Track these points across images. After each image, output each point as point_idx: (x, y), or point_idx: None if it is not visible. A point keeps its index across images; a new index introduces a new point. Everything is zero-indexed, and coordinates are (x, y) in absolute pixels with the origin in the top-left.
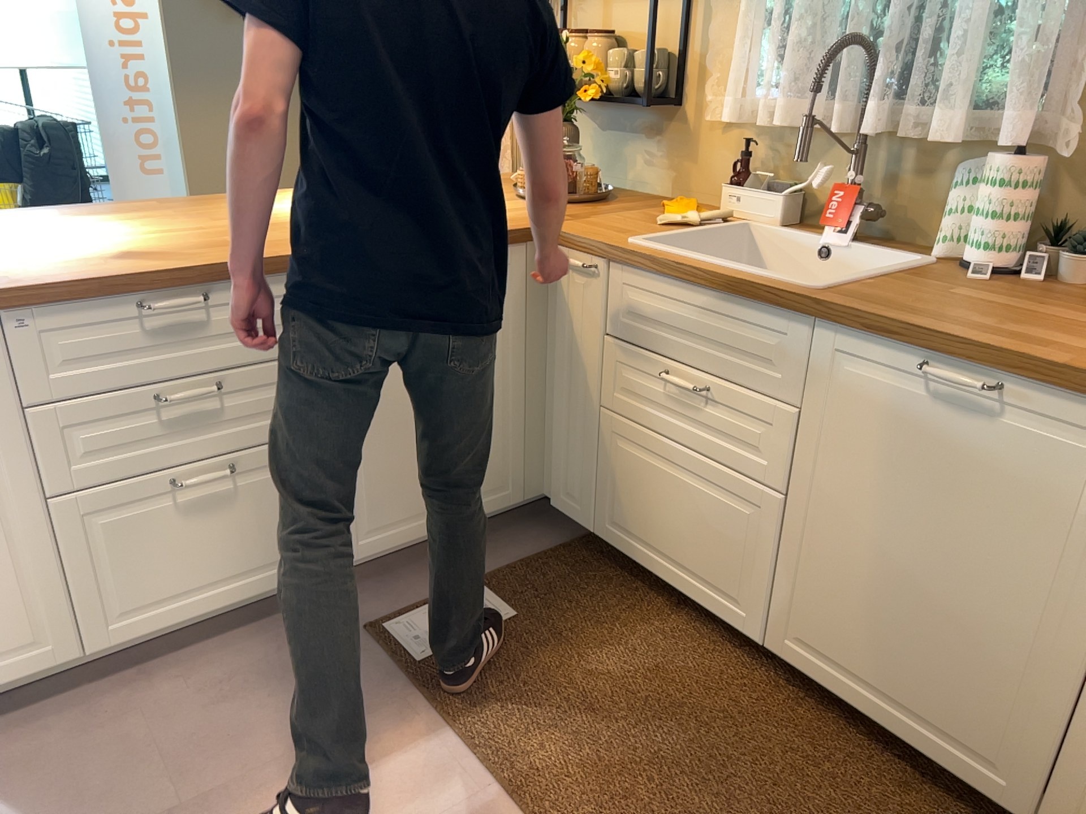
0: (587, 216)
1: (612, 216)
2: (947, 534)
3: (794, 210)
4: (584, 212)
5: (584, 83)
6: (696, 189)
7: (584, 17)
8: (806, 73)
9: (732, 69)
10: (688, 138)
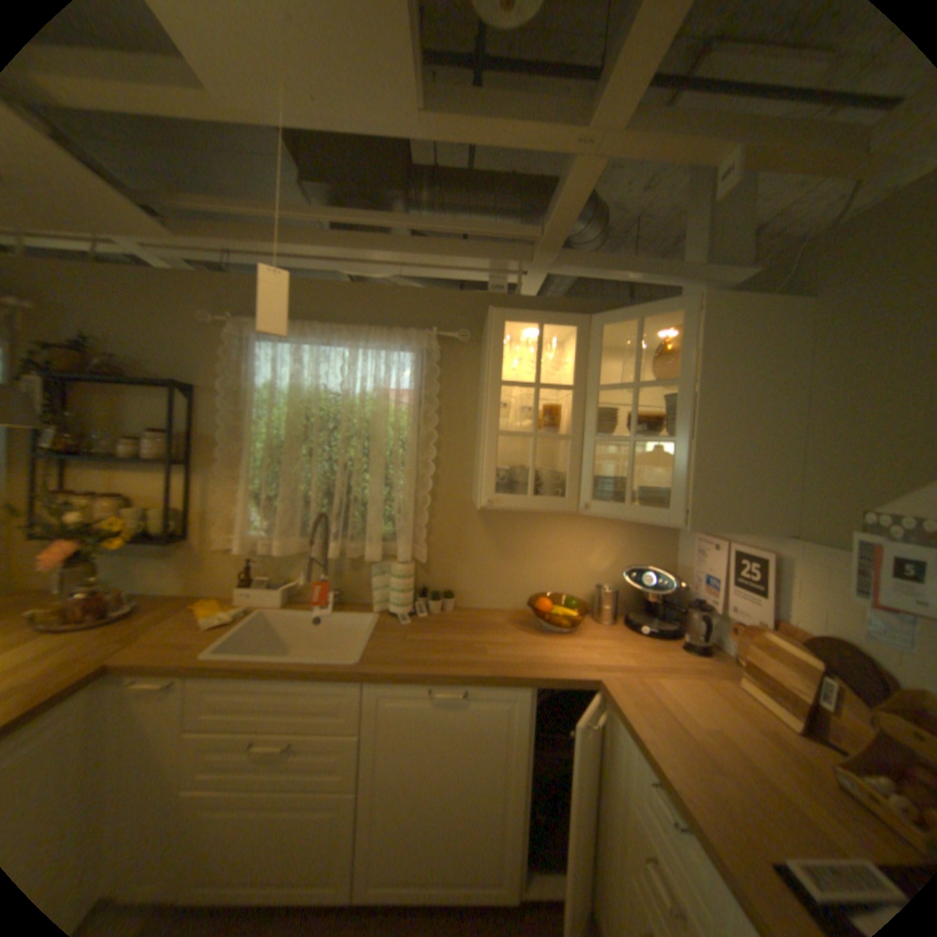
0: (133, 639)
1: (155, 632)
2: (453, 775)
3: (285, 596)
4: (125, 634)
5: (101, 532)
6: (204, 589)
7: (83, 480)
8: (289, 527)
9: (236, 524)
10: (195, 558)
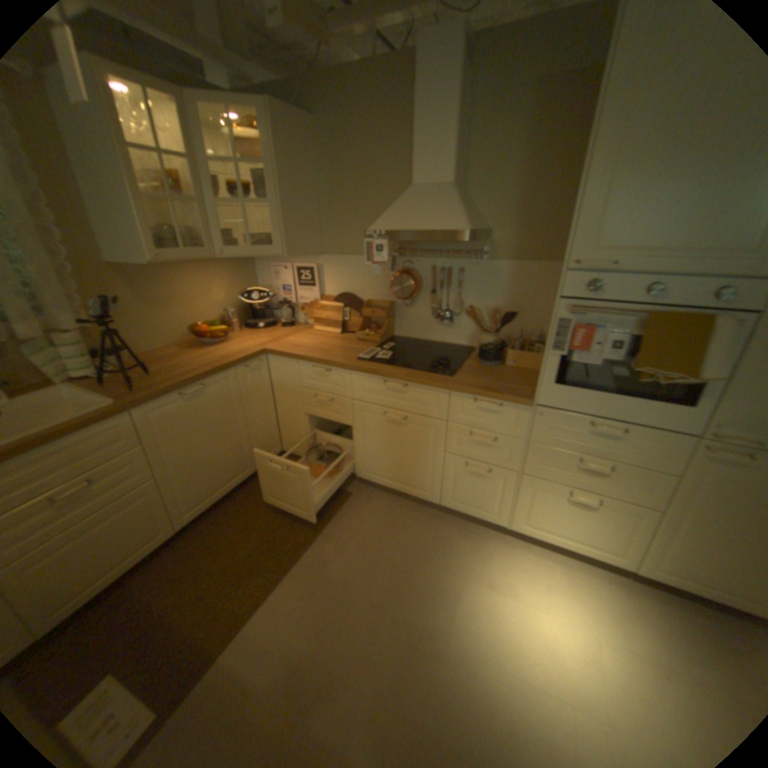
0: None
1: None
2: (208, 432)
3: None
4: None
5: None
6: None
7: None
8: None
9: None
10: None
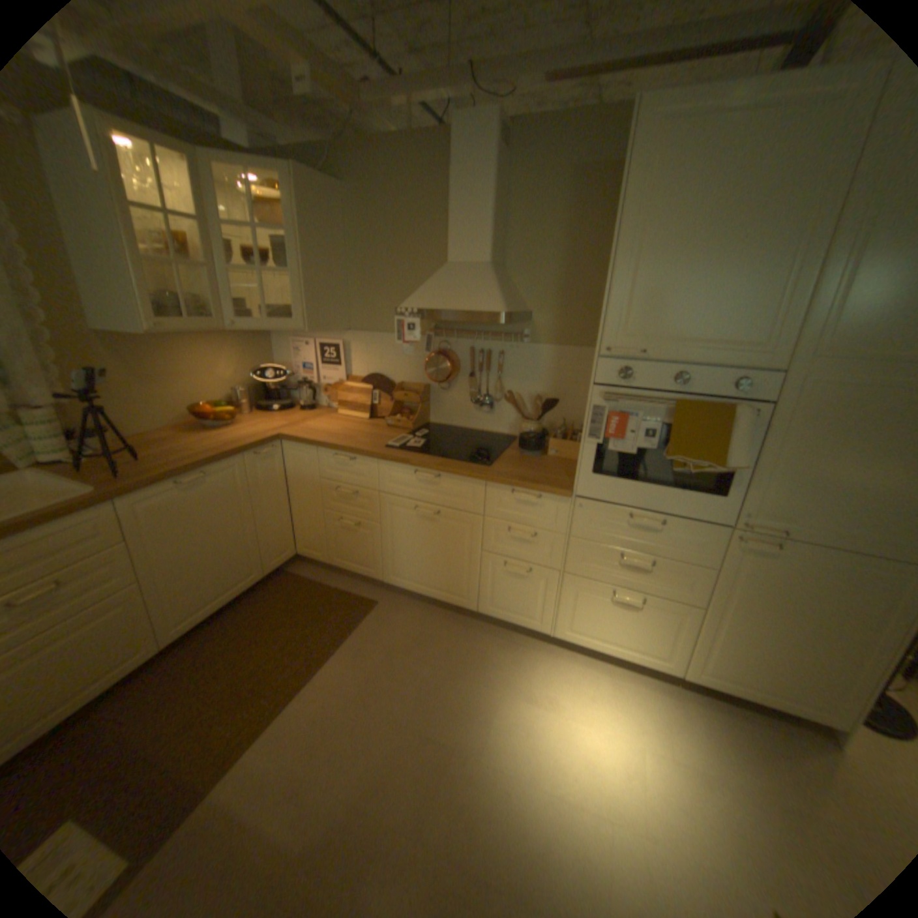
0: None
1: None
2: (208, 530)
3: None
4: None
5: None
6: None
7: None
8: None
9: None
10: None
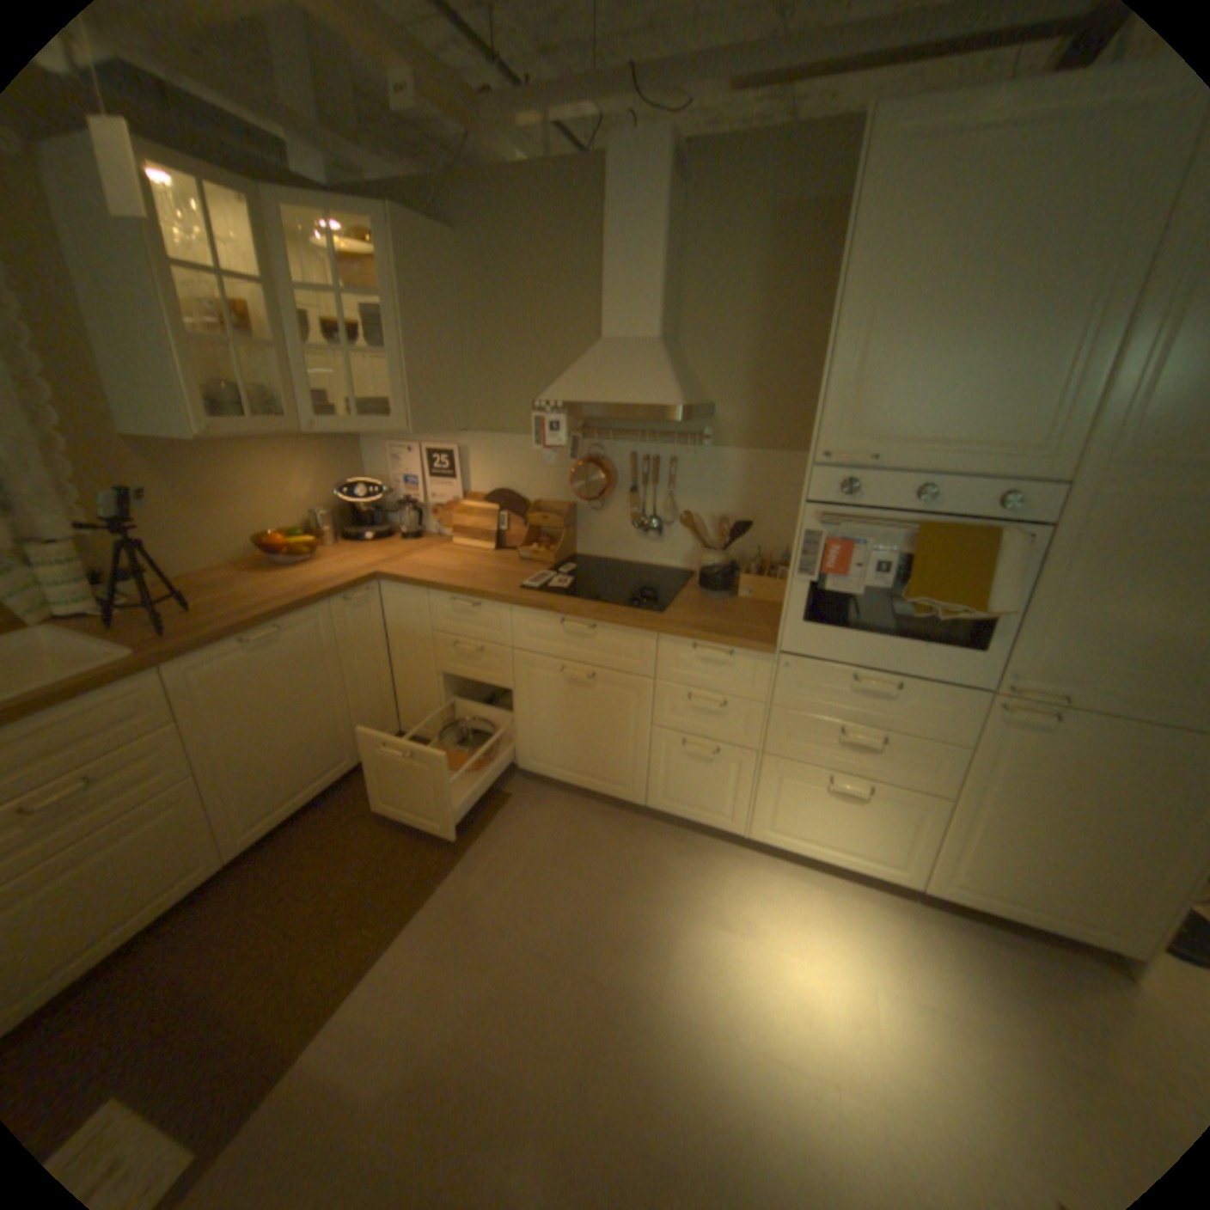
0: None
1: None
2: (285, 702)
3: None
4: None
5: None
6: None
7: None
8: None
9: None
10: None
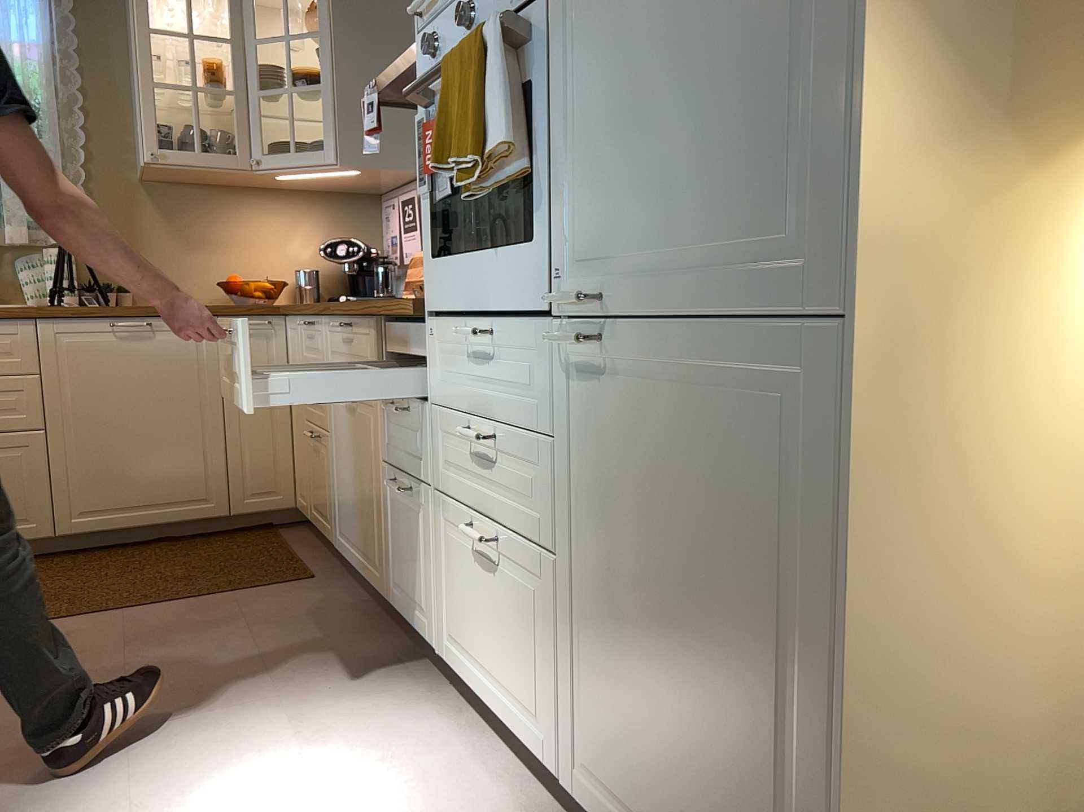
0: None
1: None
2: (148, 401)
3: None
4: None
5: None
6: None
7: None
8: None
9: None
10: None
